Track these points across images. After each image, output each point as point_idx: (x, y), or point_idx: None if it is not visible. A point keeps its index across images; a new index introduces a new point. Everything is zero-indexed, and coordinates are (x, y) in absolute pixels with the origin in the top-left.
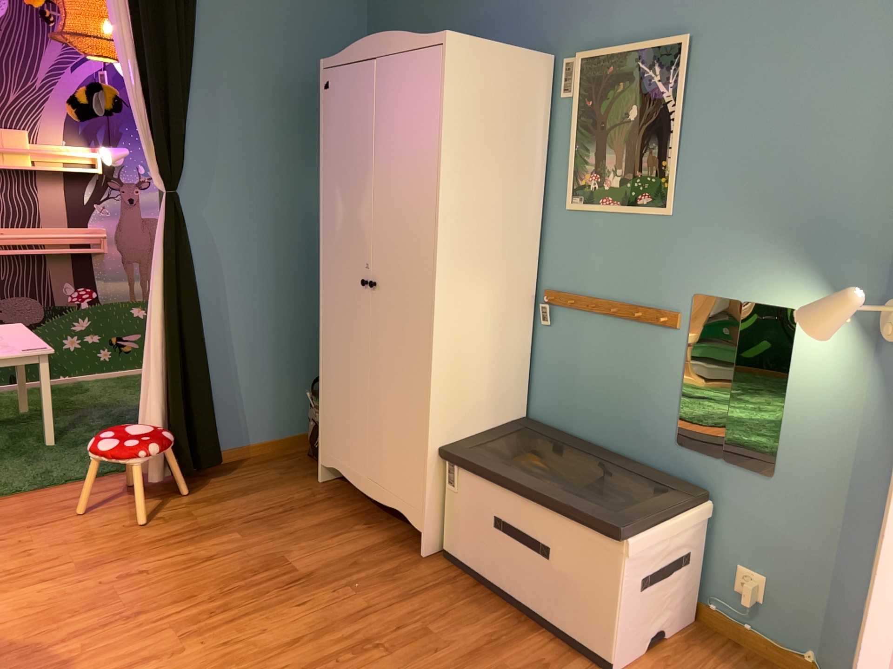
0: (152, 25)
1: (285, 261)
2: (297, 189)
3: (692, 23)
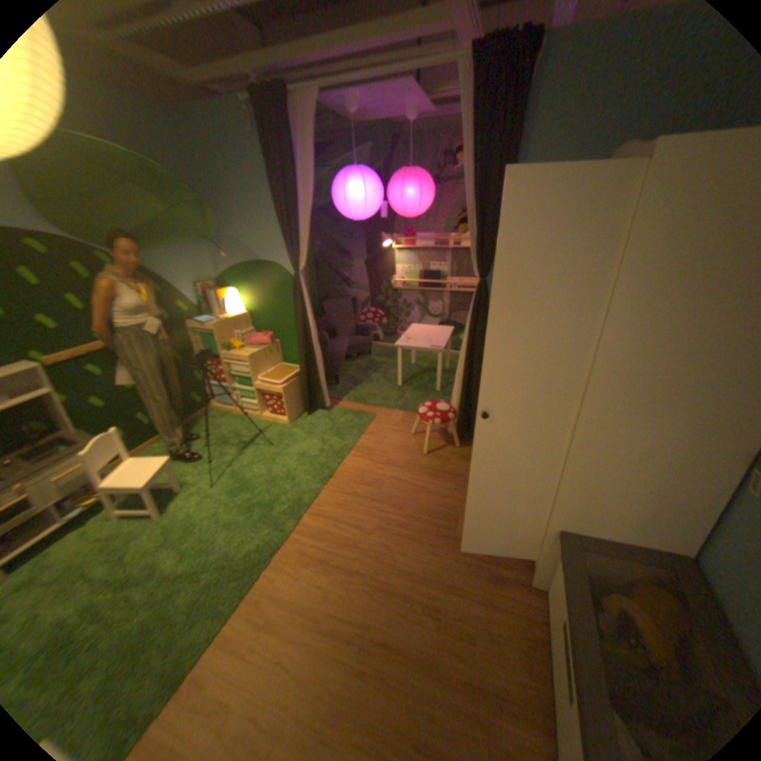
0: (482, 169)
1: None
2: None
3: None
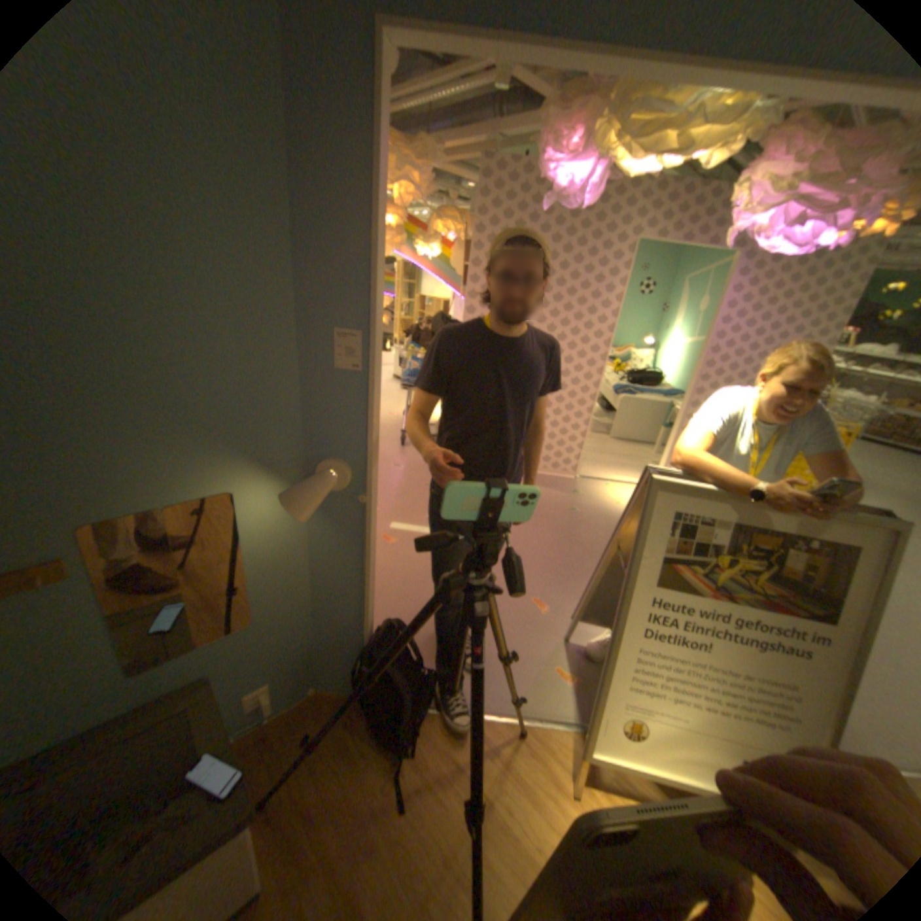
0: None
1: None
2: None
3: None
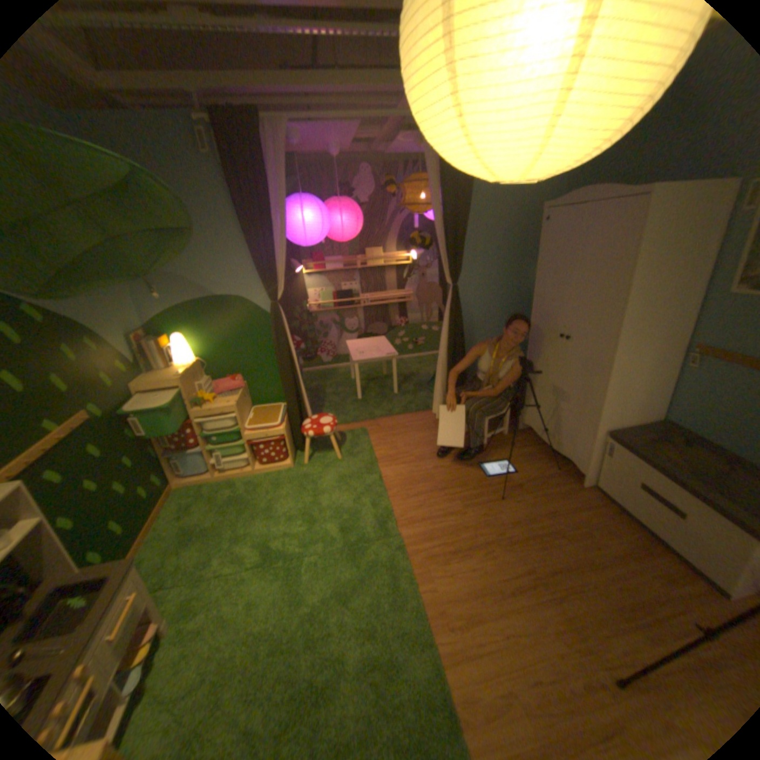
0: (449, 200)
1: (505, 314)
2: (515, 274)
3: None
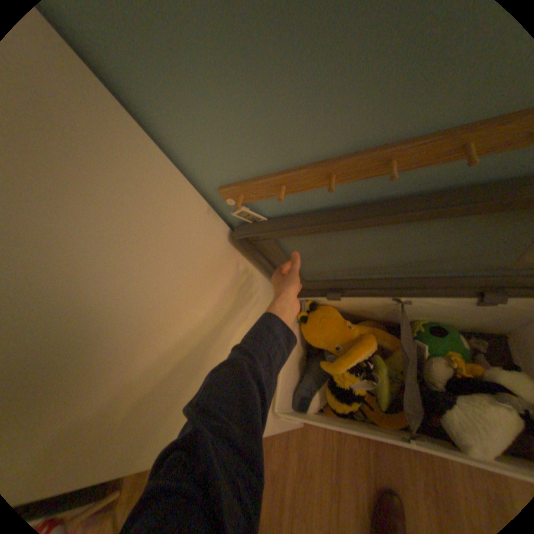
0: None
1: None
2: None
3: None
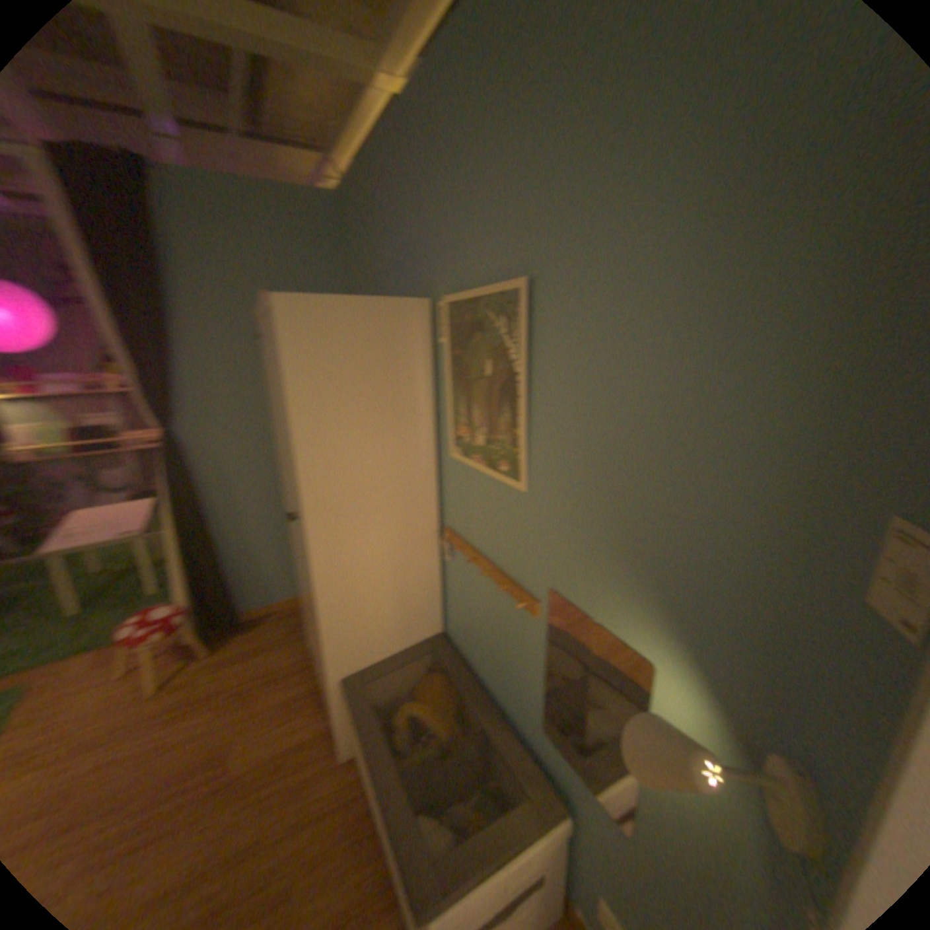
0: (110, 297)
1: None
2: None
3: (532, 258)
